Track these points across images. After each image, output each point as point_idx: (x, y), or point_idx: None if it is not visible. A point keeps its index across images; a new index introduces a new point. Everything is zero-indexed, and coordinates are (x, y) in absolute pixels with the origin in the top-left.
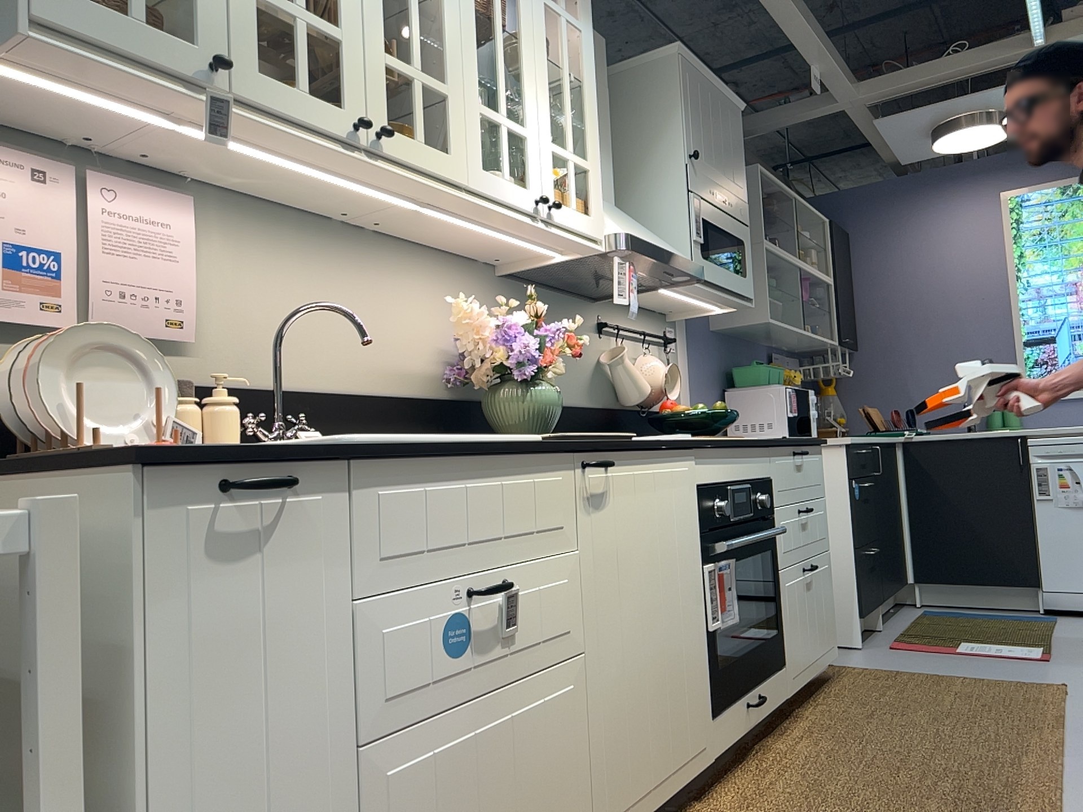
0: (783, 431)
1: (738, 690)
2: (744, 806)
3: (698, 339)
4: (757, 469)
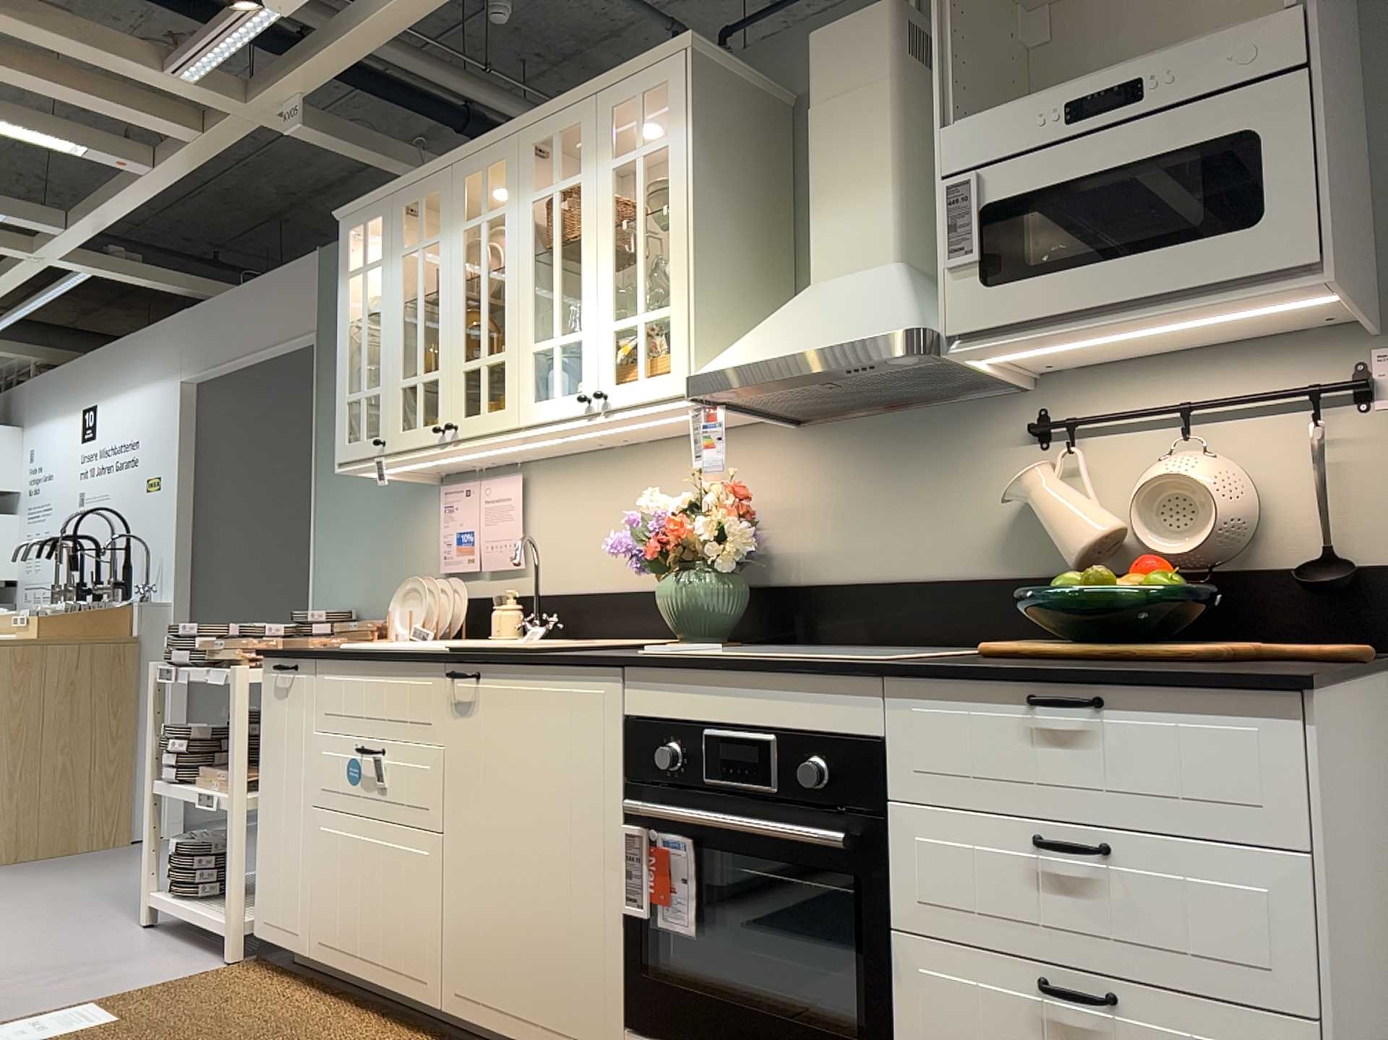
0: None
1: (693, 1038)
2: None
3: None
4: (814, 715)
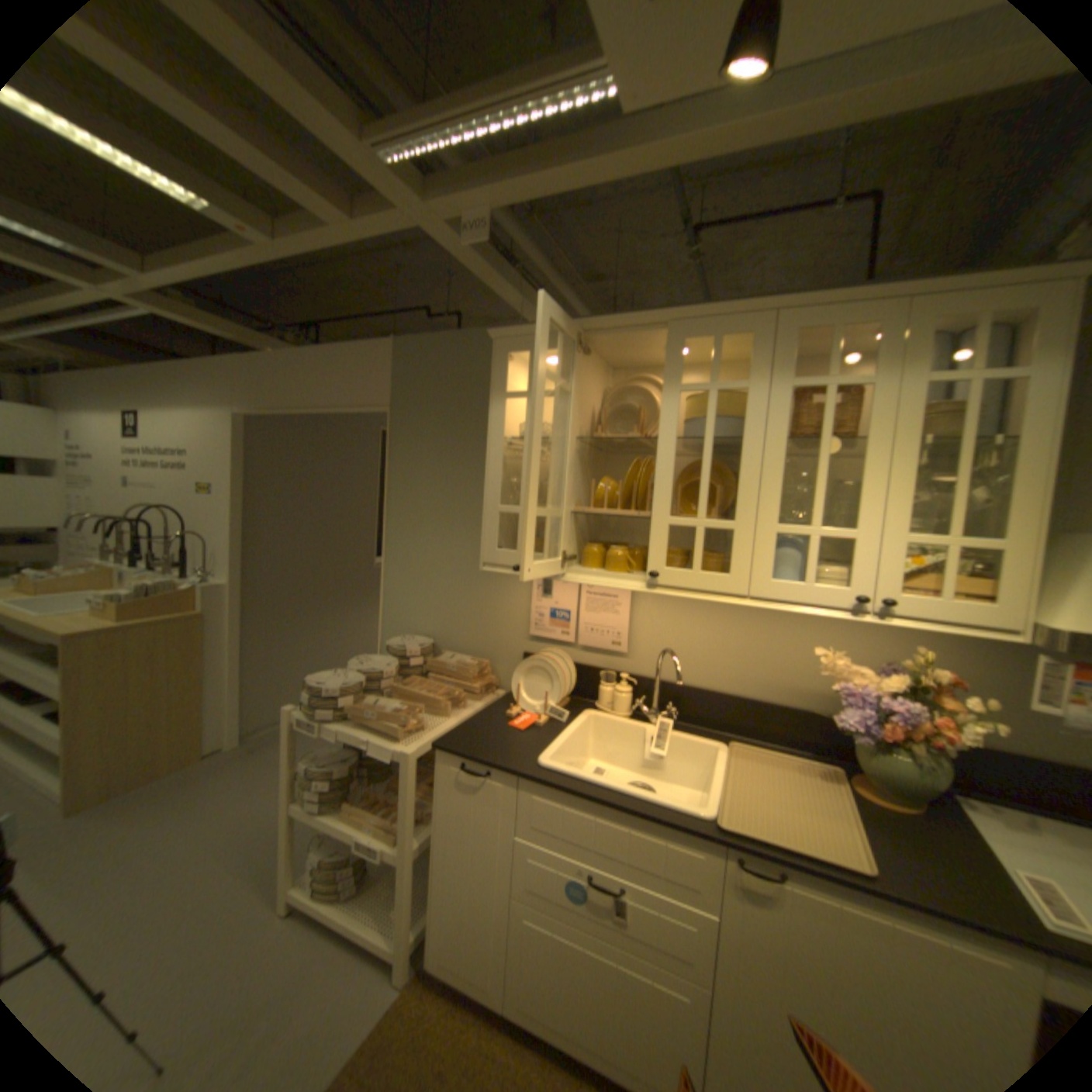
0: None
1: None
2: None
3: None
4: None
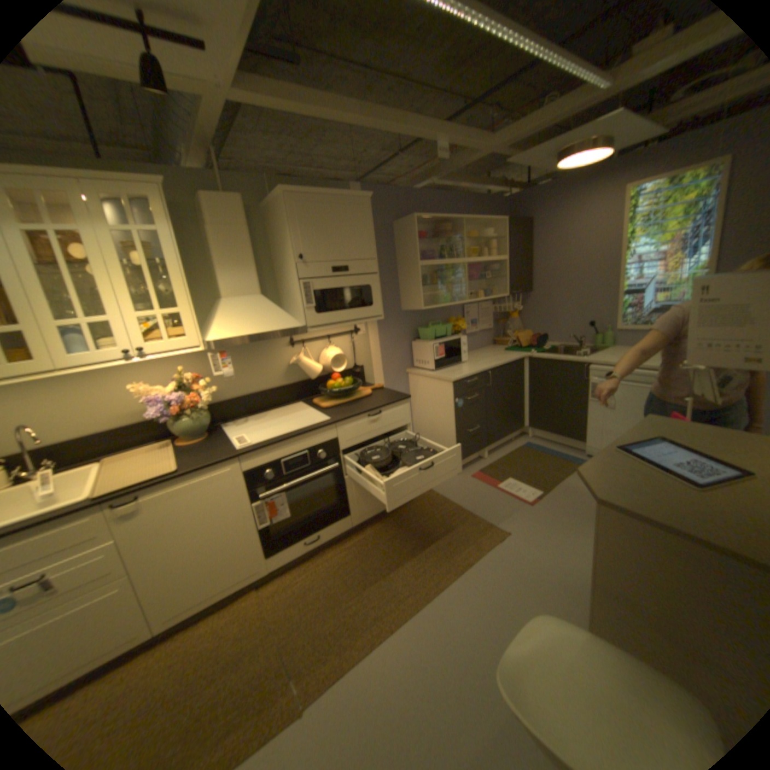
0: (433, 366)
1: (291, 542)
2: (269, 597)
3: (386, 320)
4: (317, 441)
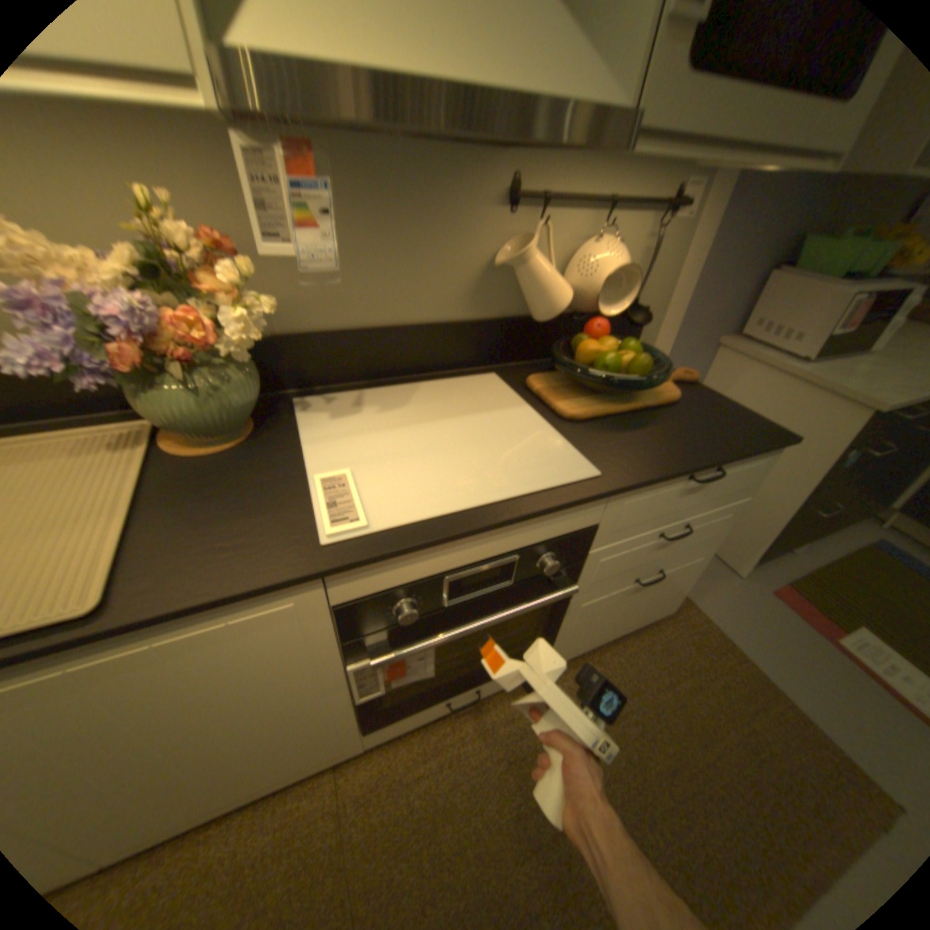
0: (811, 346)
1: (424, 705)
2: (360, 800)
3: (756, 188)
4: (551, 530)
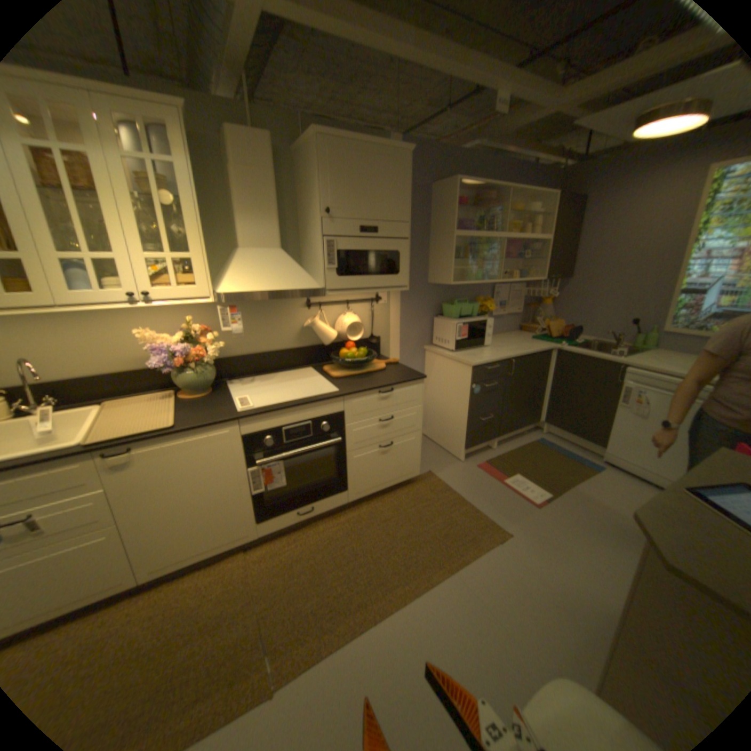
0: (453, 346)
1: (285, 510)
2: (257, 561)
3: (410, 291)
4: (323, 411)
